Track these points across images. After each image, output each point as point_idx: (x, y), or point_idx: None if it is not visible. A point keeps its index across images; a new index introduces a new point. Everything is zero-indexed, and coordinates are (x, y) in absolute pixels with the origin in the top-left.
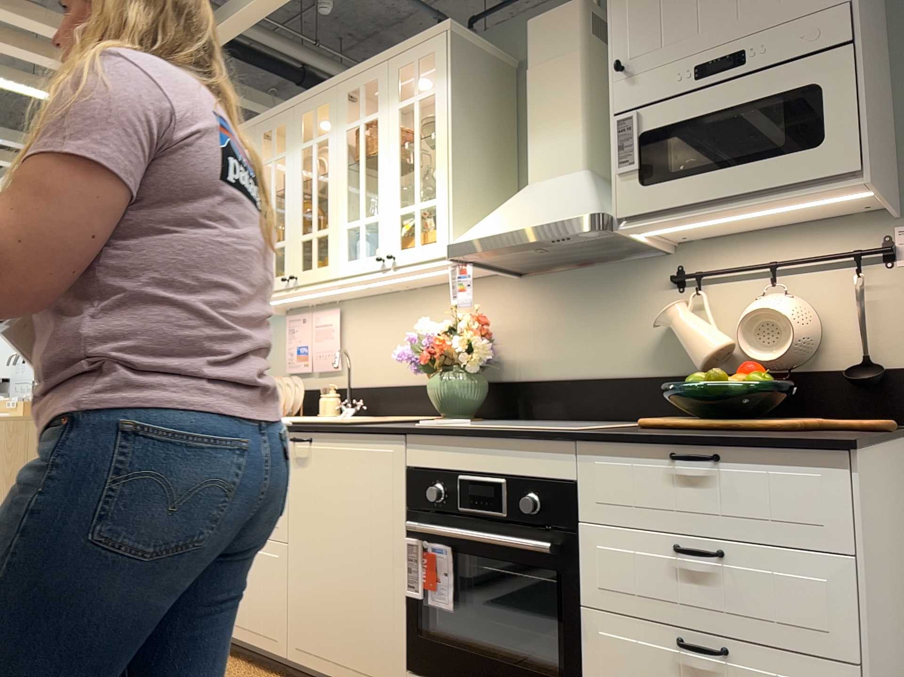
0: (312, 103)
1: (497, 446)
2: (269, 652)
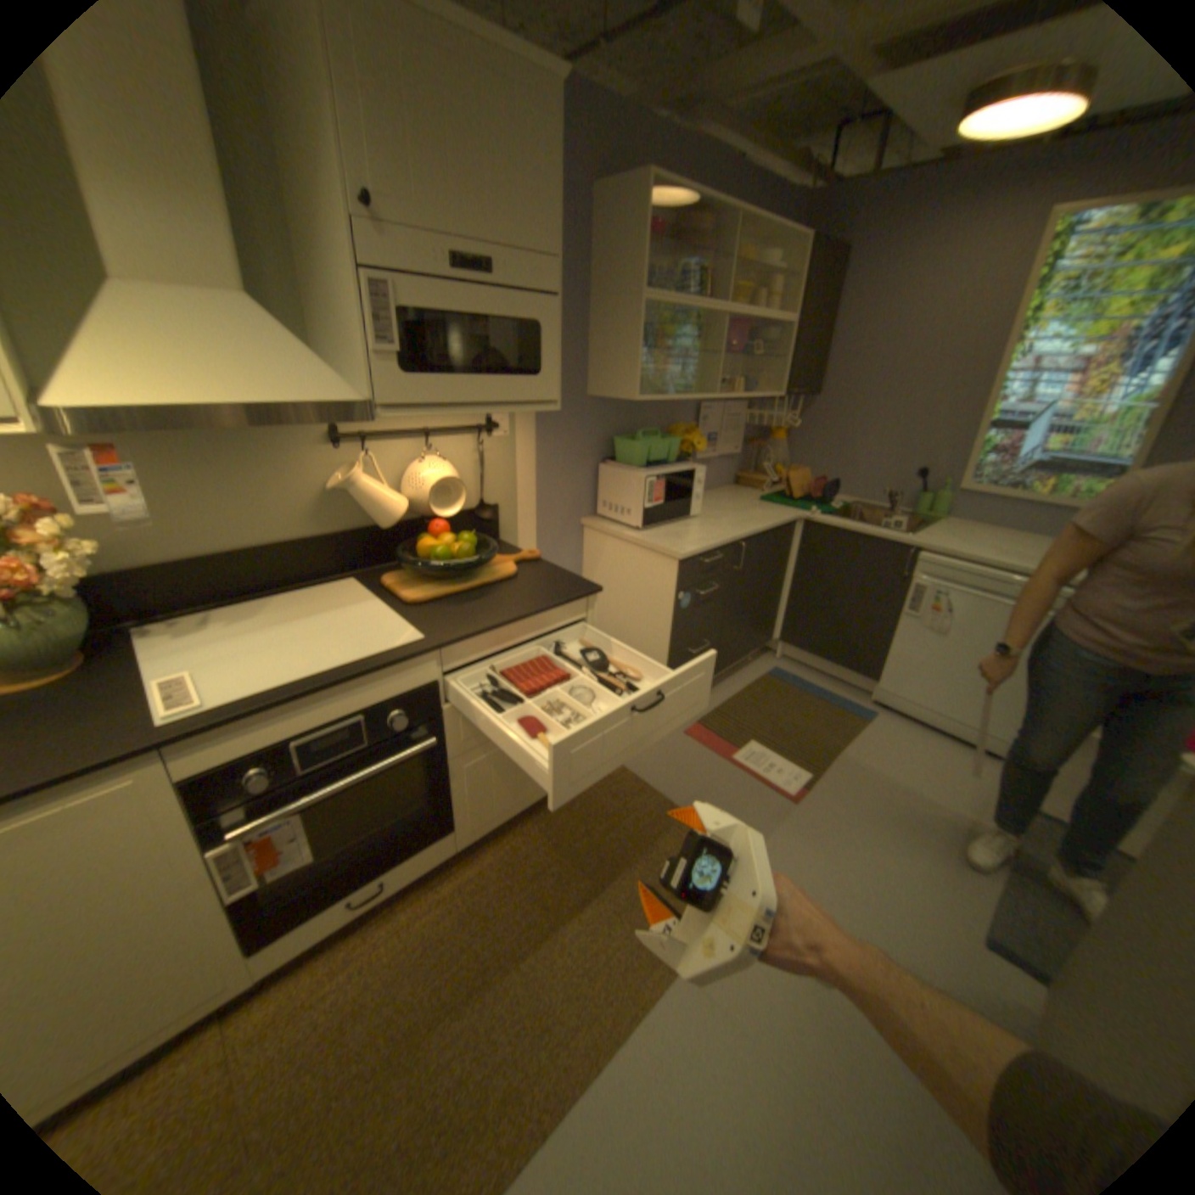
0: None
1: (344, 690)
2: None
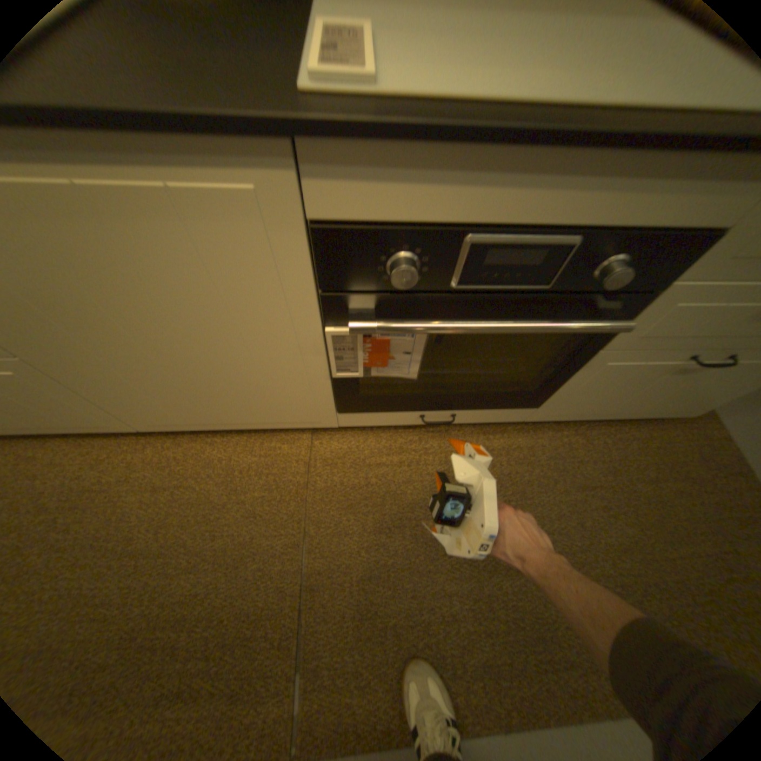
0: None
1: (600, 166)
2: (101, 433)
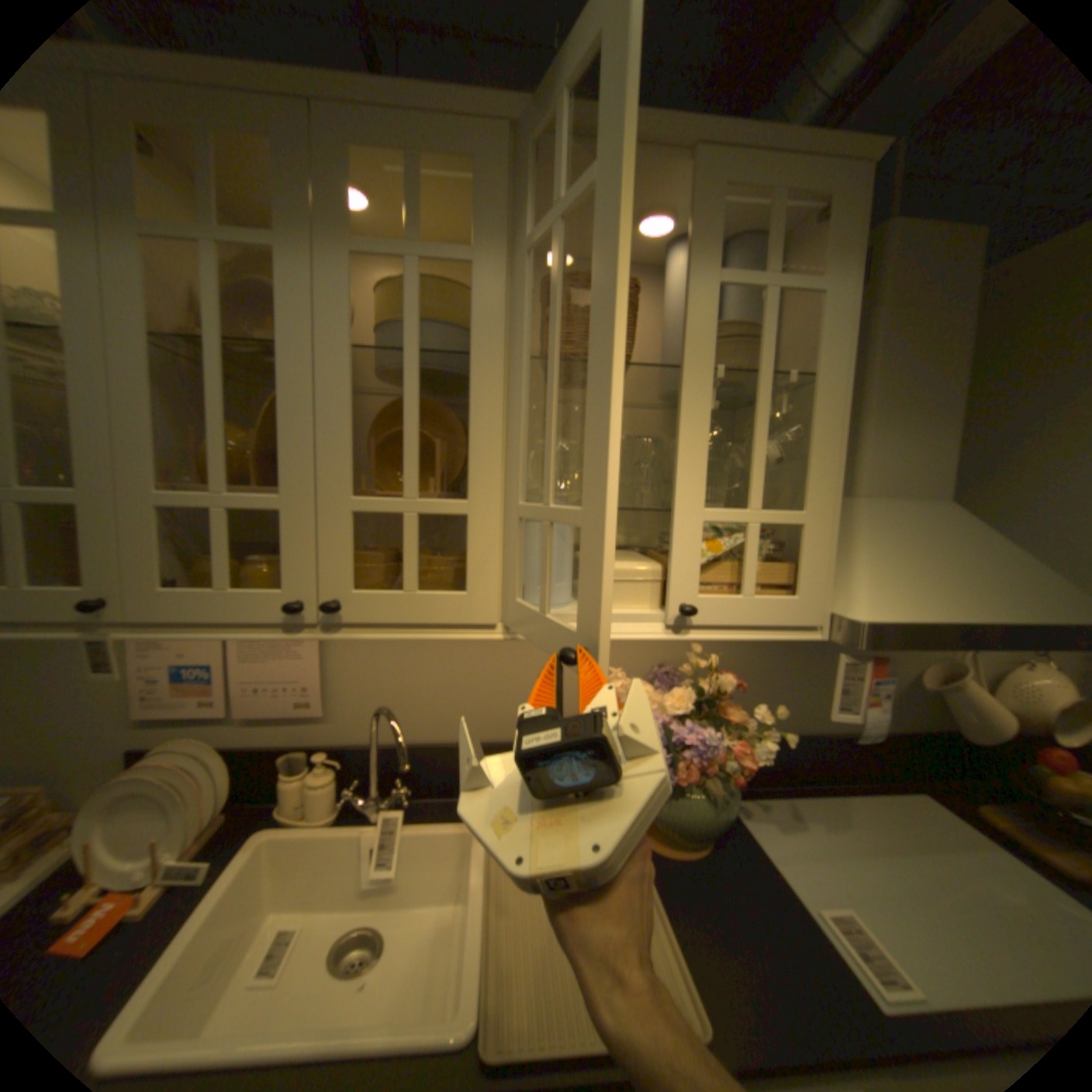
0: (401, 119)
1: None
2: None
